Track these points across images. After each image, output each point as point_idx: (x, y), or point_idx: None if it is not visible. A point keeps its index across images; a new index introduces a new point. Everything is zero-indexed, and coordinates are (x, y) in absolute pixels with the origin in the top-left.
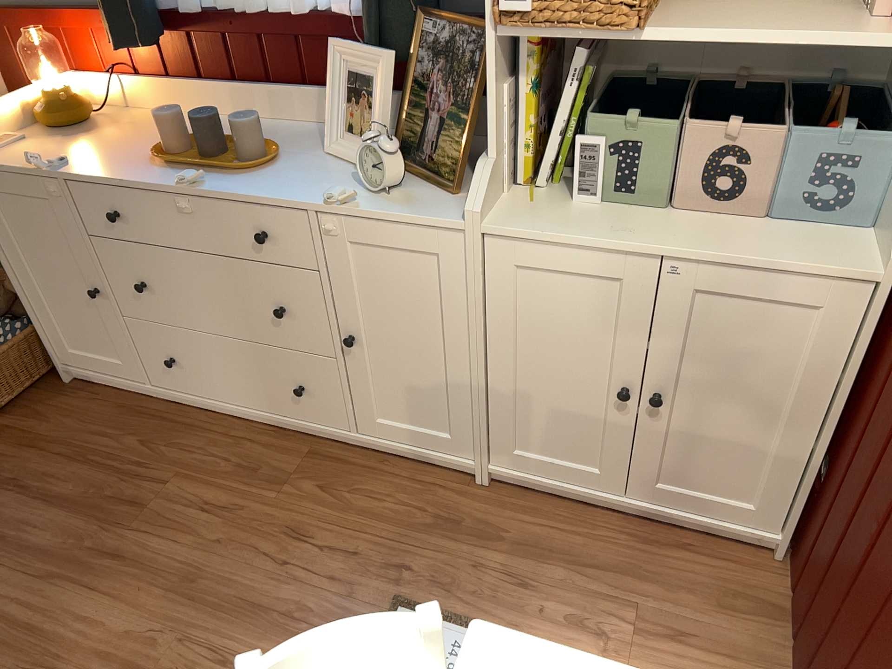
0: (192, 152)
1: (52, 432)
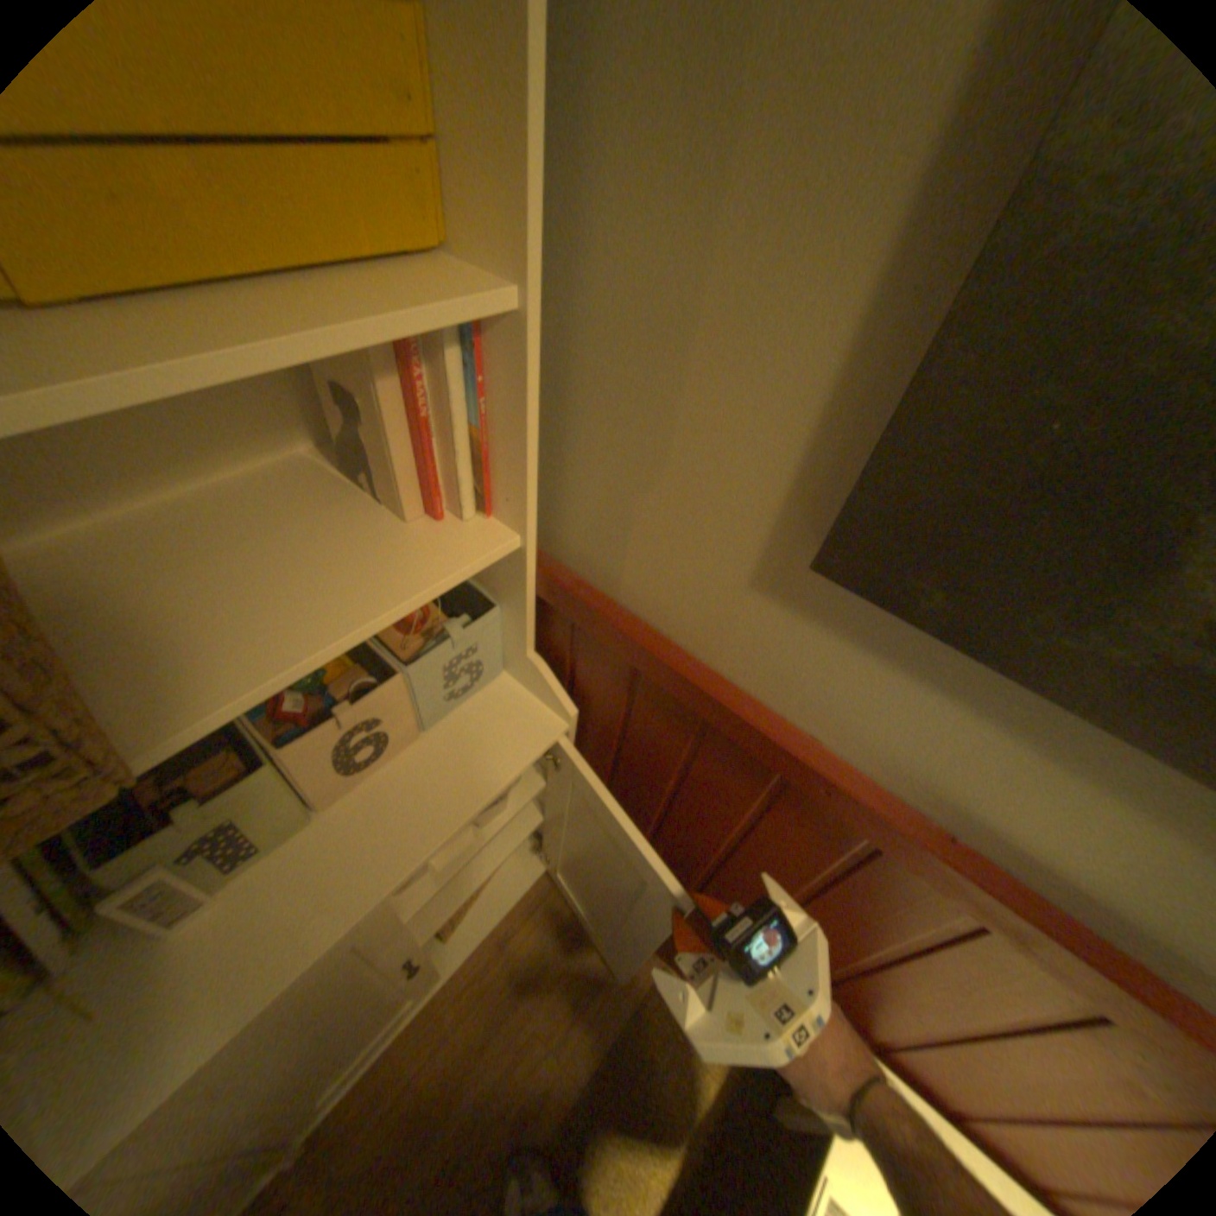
0: None
1: None
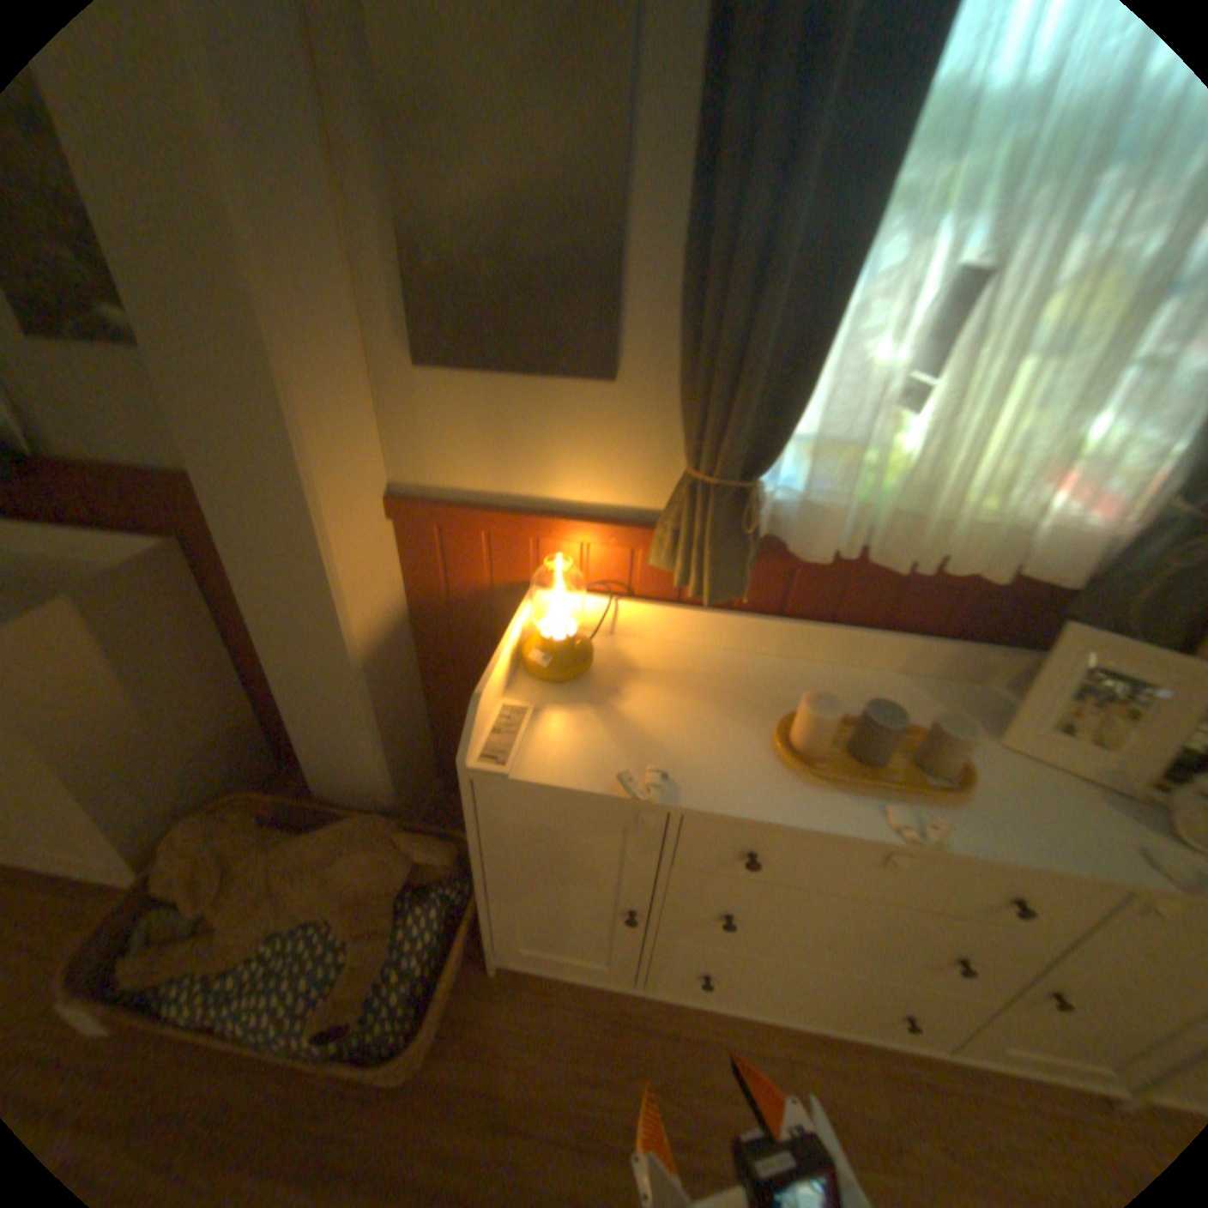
0: (835, 749)
1: (511, 1098)
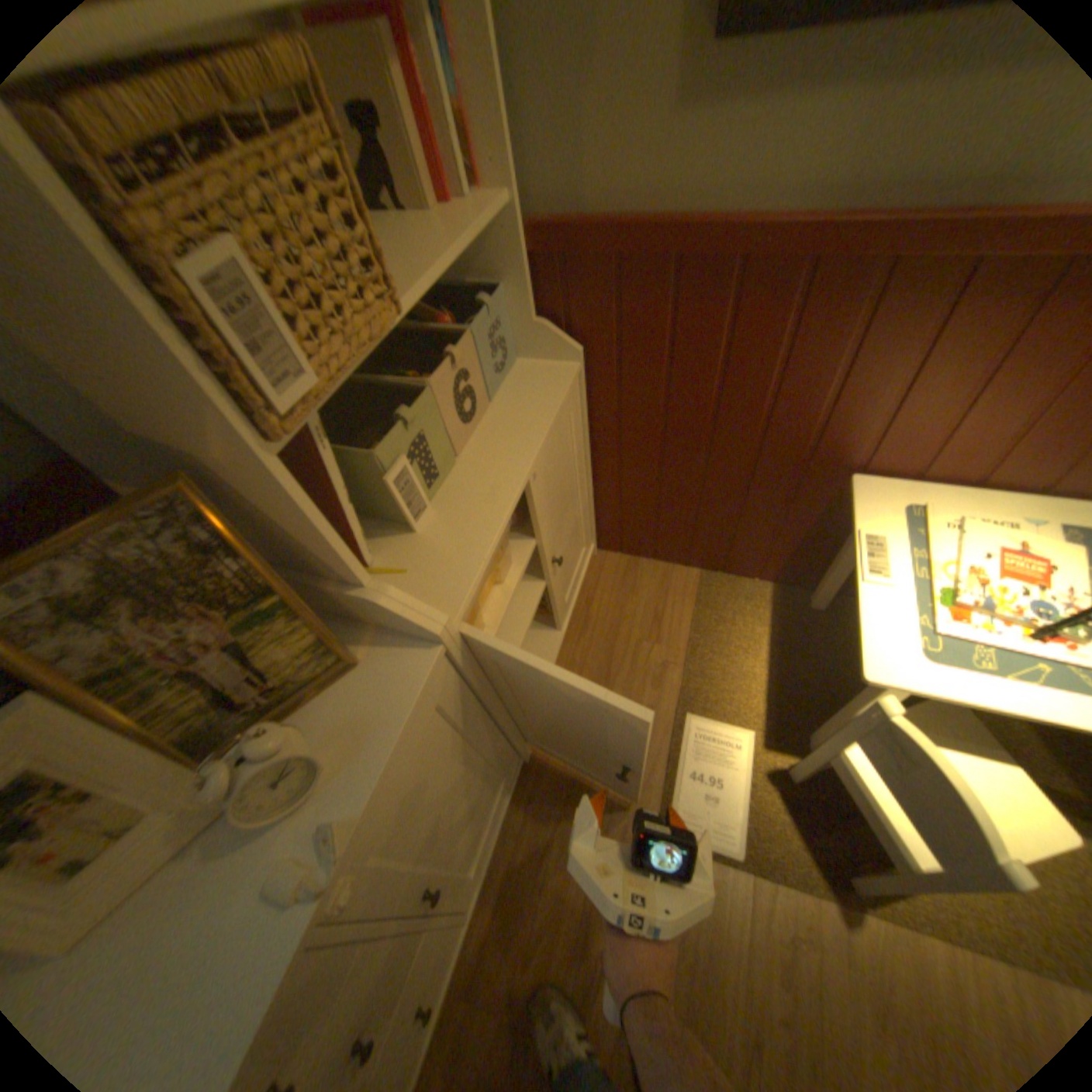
0: None
1: None
